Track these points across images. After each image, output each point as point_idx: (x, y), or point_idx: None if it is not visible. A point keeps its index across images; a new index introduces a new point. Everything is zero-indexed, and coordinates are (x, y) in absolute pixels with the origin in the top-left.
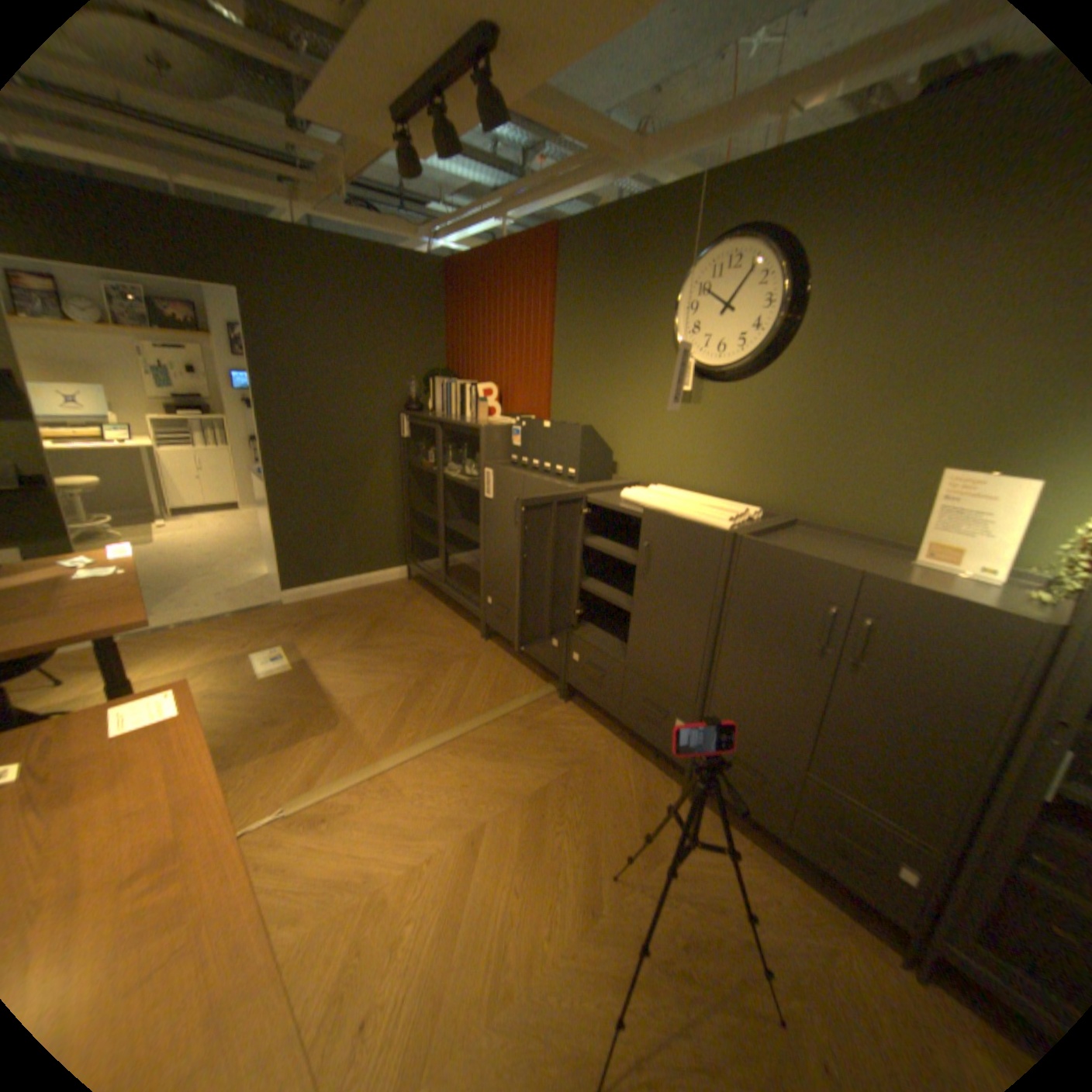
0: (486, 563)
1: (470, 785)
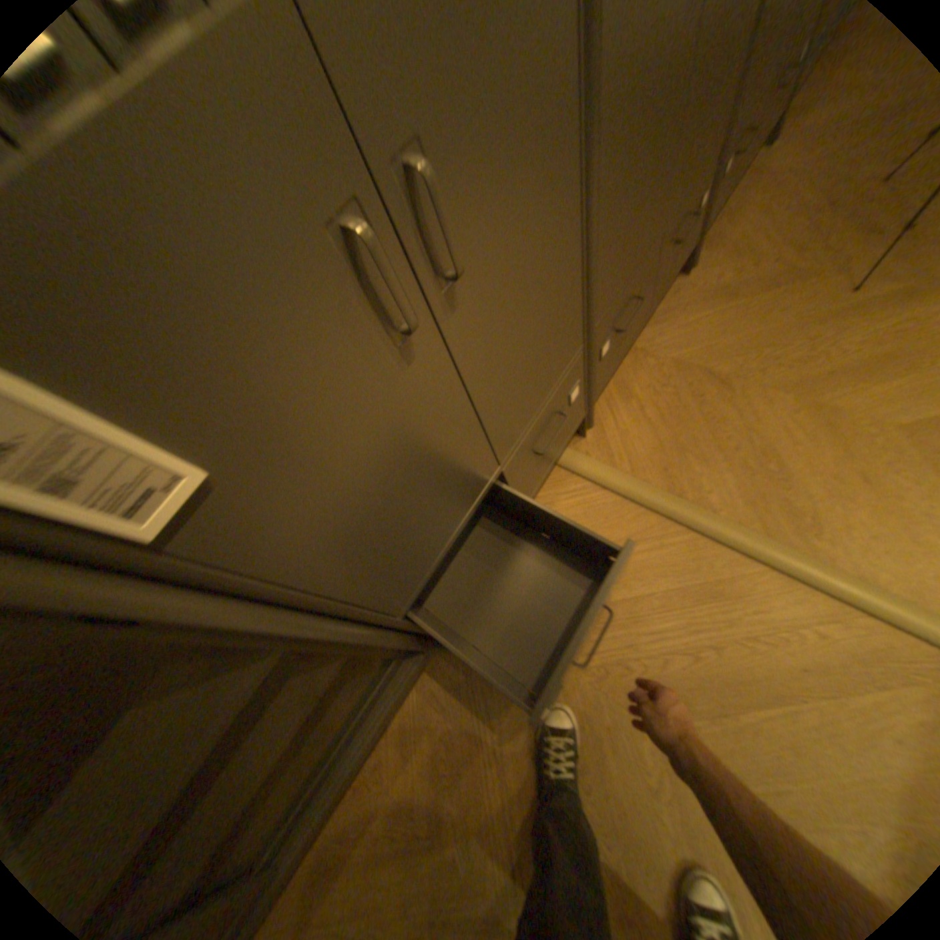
0: (372, 609)
1: (857, 476)
